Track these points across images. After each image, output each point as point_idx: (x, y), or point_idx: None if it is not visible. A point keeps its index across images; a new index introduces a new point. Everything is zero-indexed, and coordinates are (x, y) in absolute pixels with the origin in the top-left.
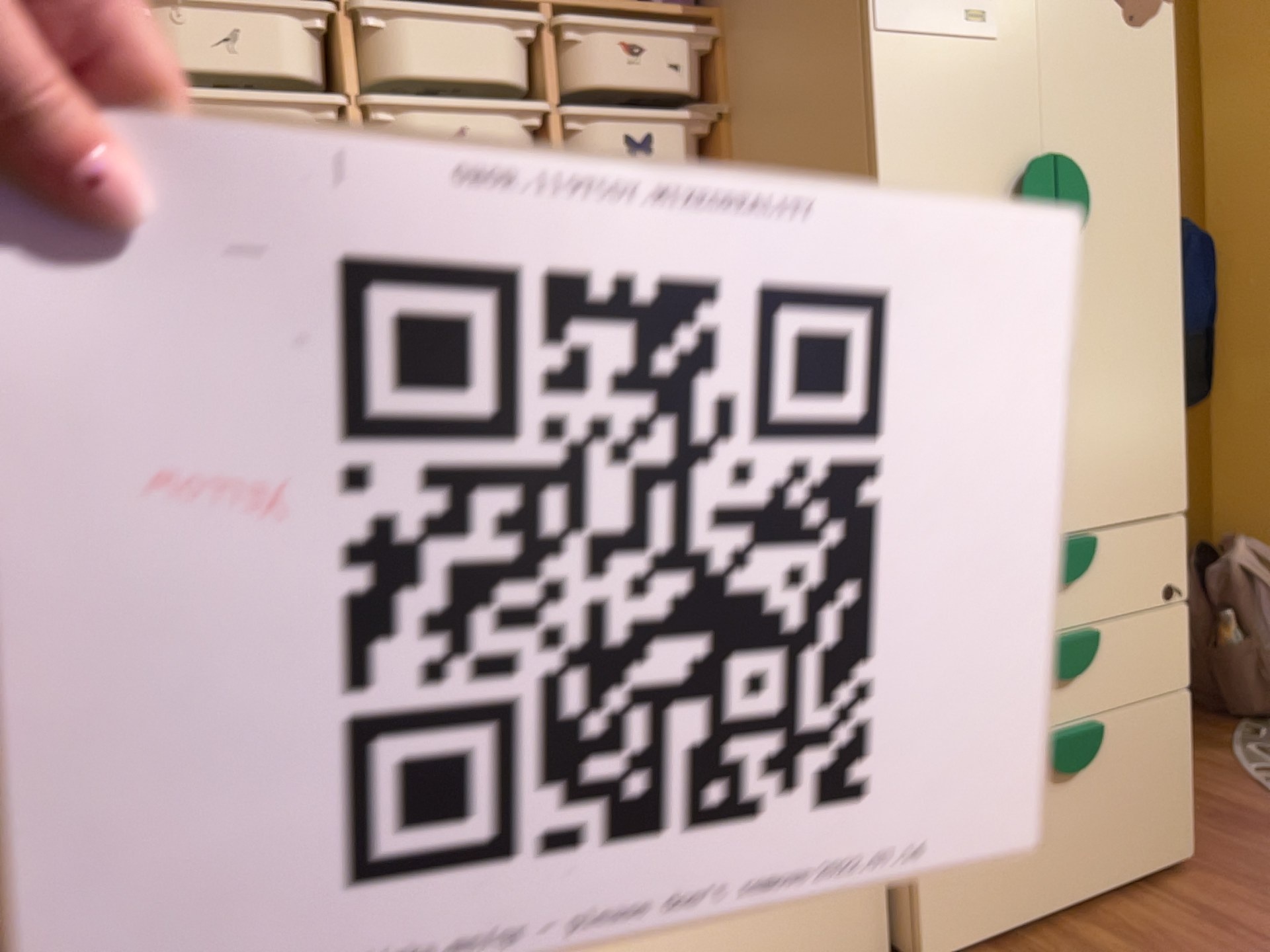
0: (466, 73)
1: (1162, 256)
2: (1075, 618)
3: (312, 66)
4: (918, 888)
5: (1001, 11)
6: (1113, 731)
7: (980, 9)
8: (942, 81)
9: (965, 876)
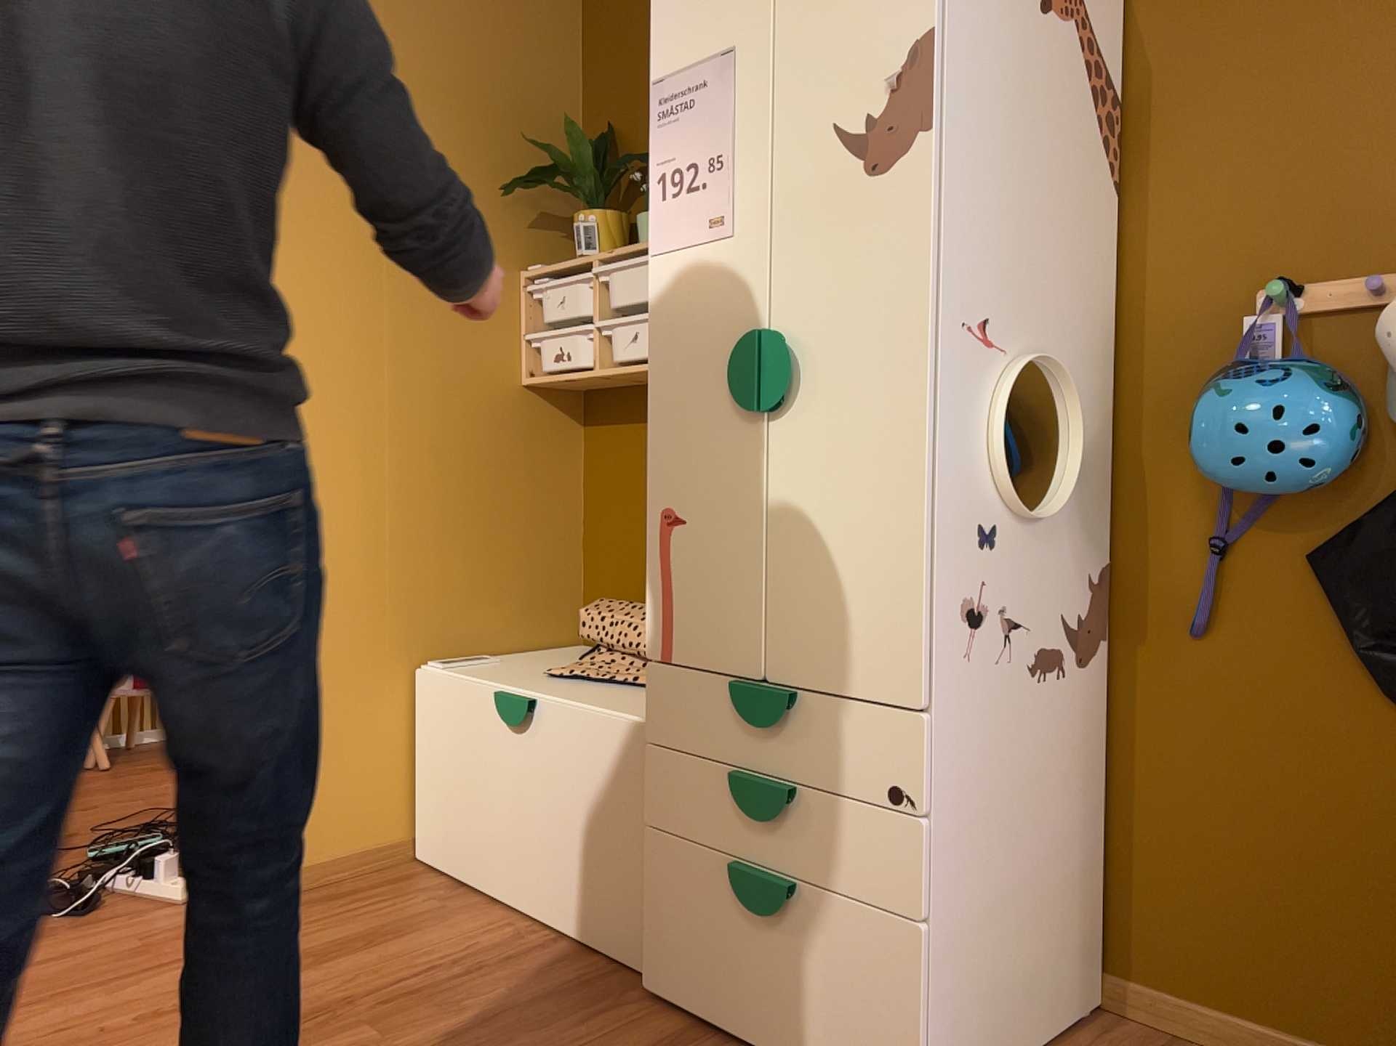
0: (642, 296)
1: (897, 415)
2: (781, 770)
3: (589, 306)
4: (648, 925)
5: (736, 211)
6: (815, 908)
7: (719, 215)
8: (690, 282)
9: (673, 940)
